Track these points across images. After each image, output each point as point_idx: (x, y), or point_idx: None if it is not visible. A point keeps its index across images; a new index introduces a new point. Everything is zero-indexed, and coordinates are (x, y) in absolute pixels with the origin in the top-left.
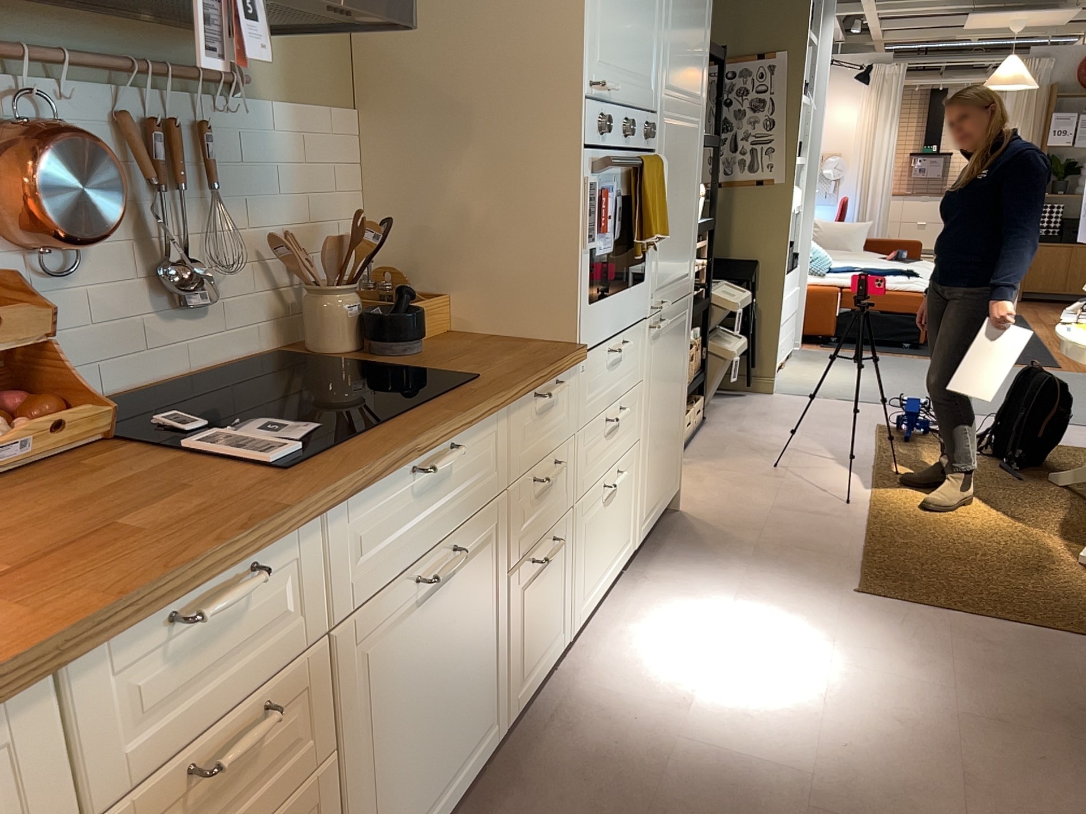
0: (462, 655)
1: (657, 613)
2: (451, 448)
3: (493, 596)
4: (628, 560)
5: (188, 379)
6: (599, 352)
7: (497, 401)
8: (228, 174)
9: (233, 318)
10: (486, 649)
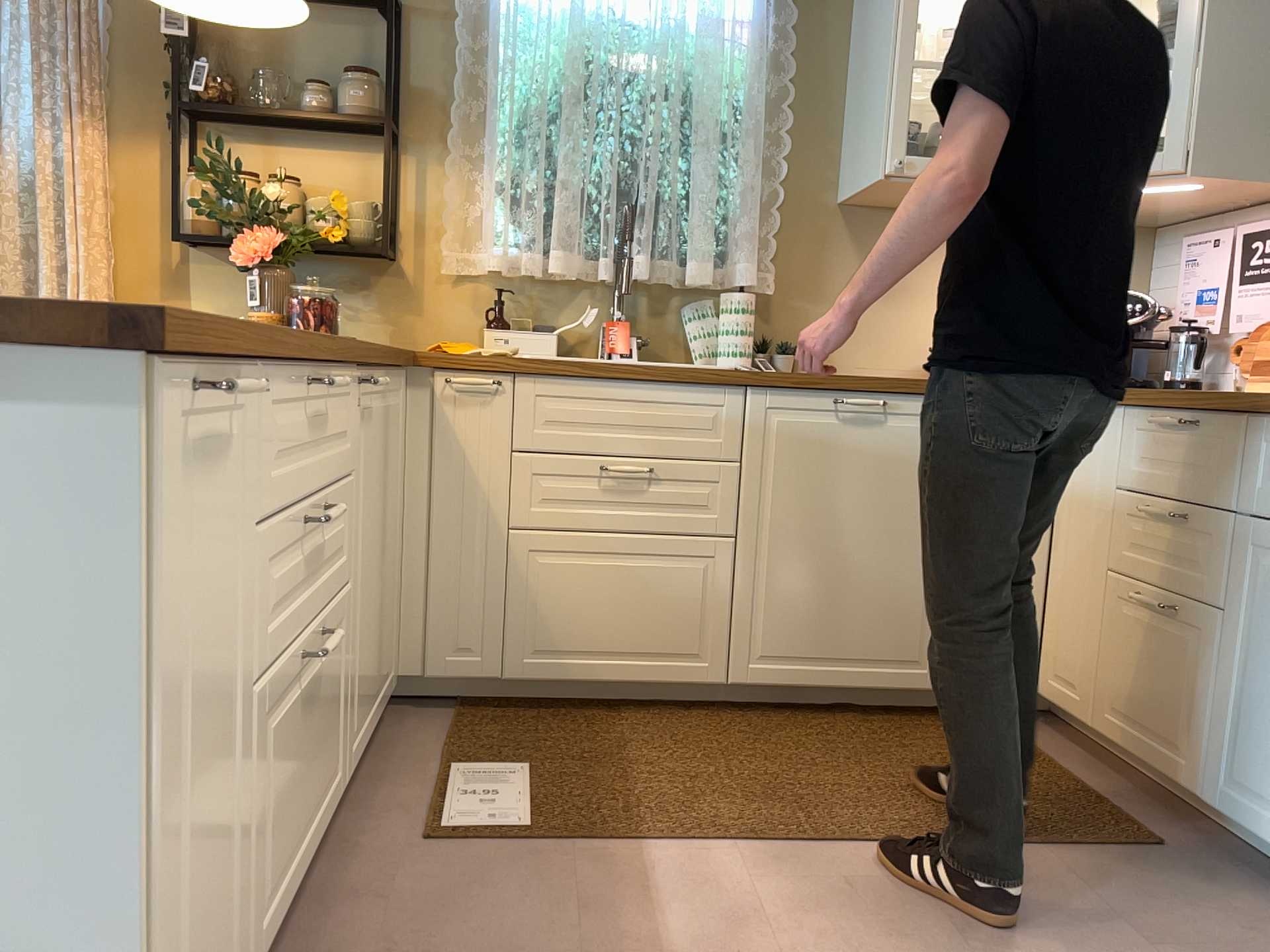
0: None
1: None
2: None
3: None
4: None
5: None
6: None
7: None
8: None
9: None
10: None
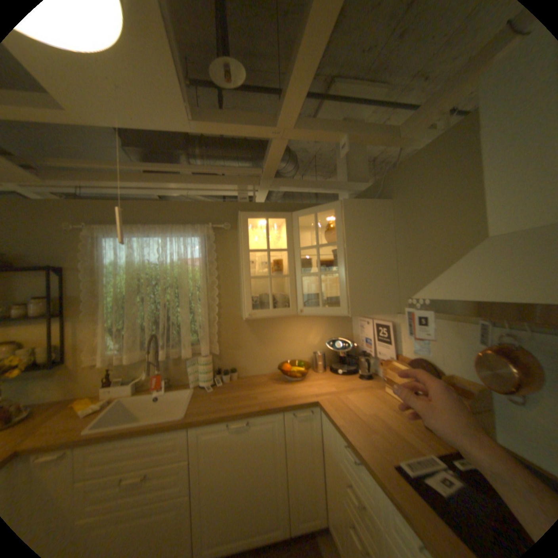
0: None
1: None
2: None
3: None
4: None
5: None
6: None
7: None
8: None
9: None
10: None
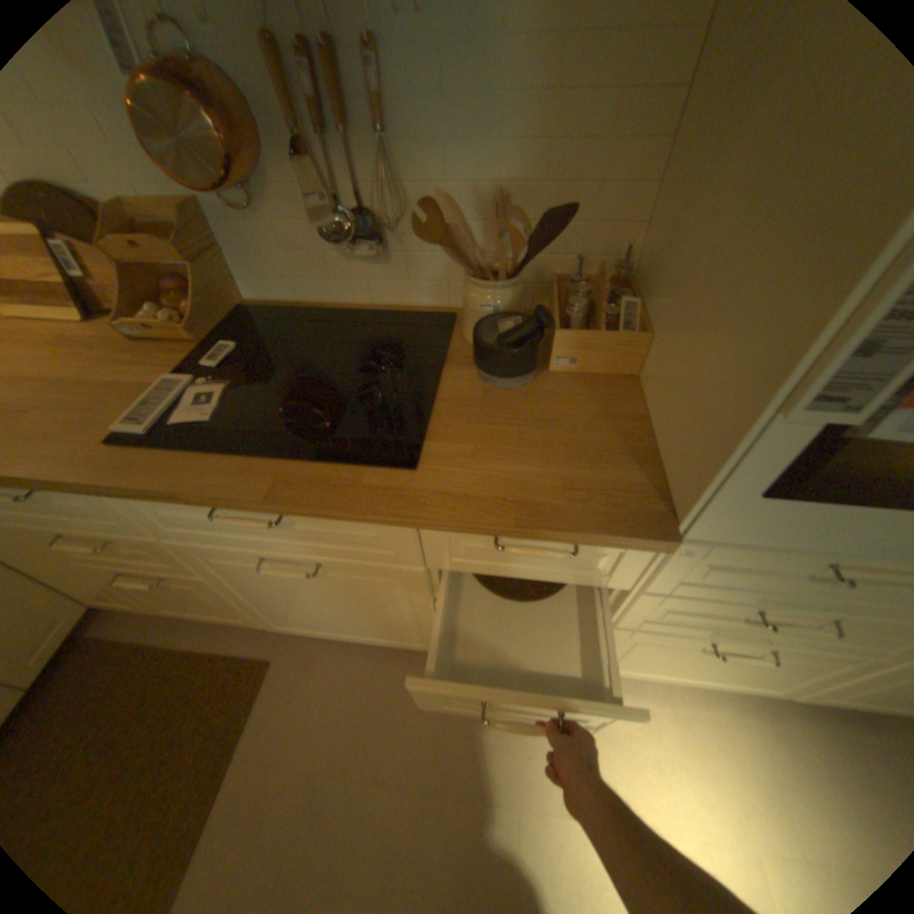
0: (358, 608)
1: (715, 751)
2: (275, 515)
3: (412, 606)
4: (760, 695)
5: (368, 308)
6: (783, 555)
7: (351, 514)
8: (415, 106)
9: (418, 270)
10: (400, 619)
